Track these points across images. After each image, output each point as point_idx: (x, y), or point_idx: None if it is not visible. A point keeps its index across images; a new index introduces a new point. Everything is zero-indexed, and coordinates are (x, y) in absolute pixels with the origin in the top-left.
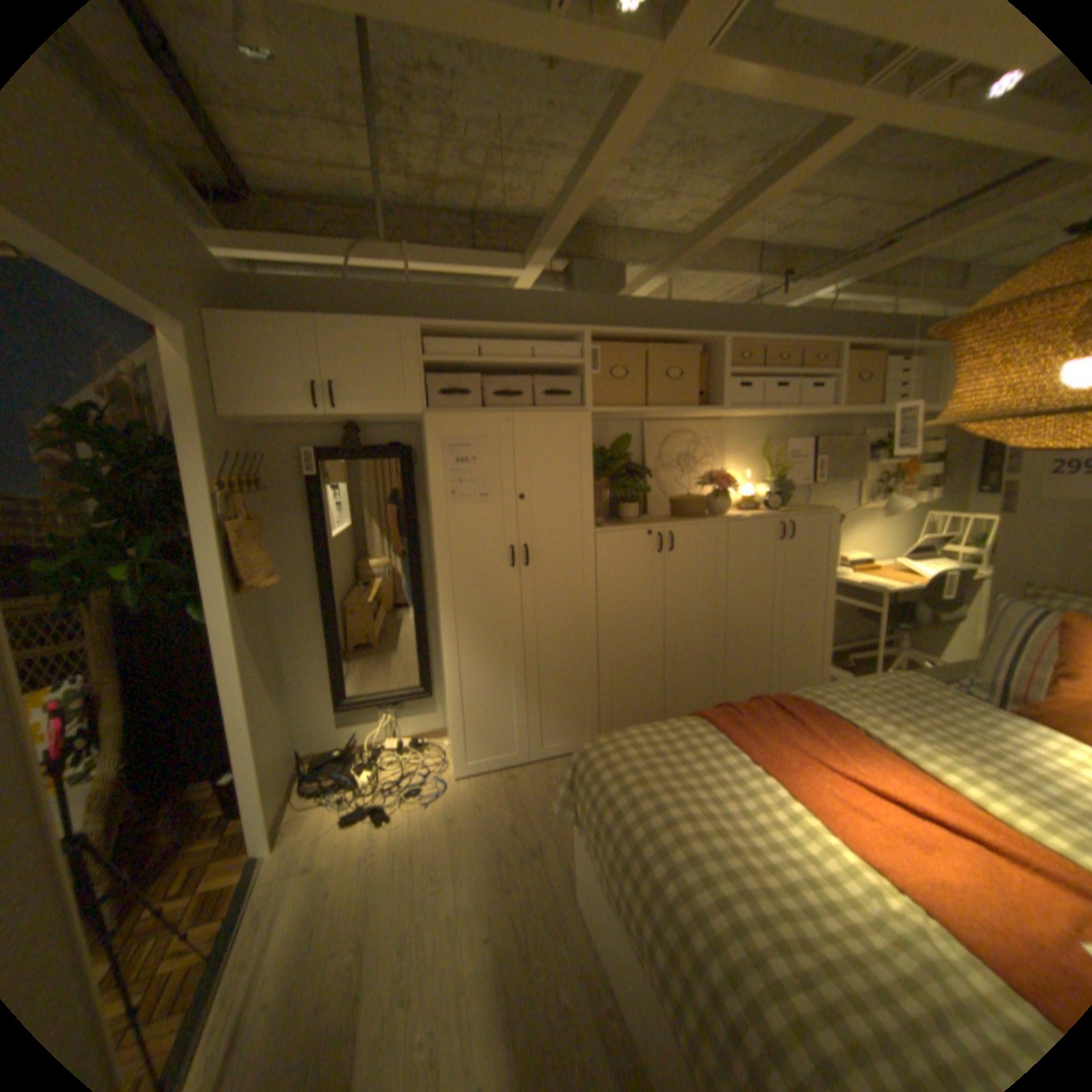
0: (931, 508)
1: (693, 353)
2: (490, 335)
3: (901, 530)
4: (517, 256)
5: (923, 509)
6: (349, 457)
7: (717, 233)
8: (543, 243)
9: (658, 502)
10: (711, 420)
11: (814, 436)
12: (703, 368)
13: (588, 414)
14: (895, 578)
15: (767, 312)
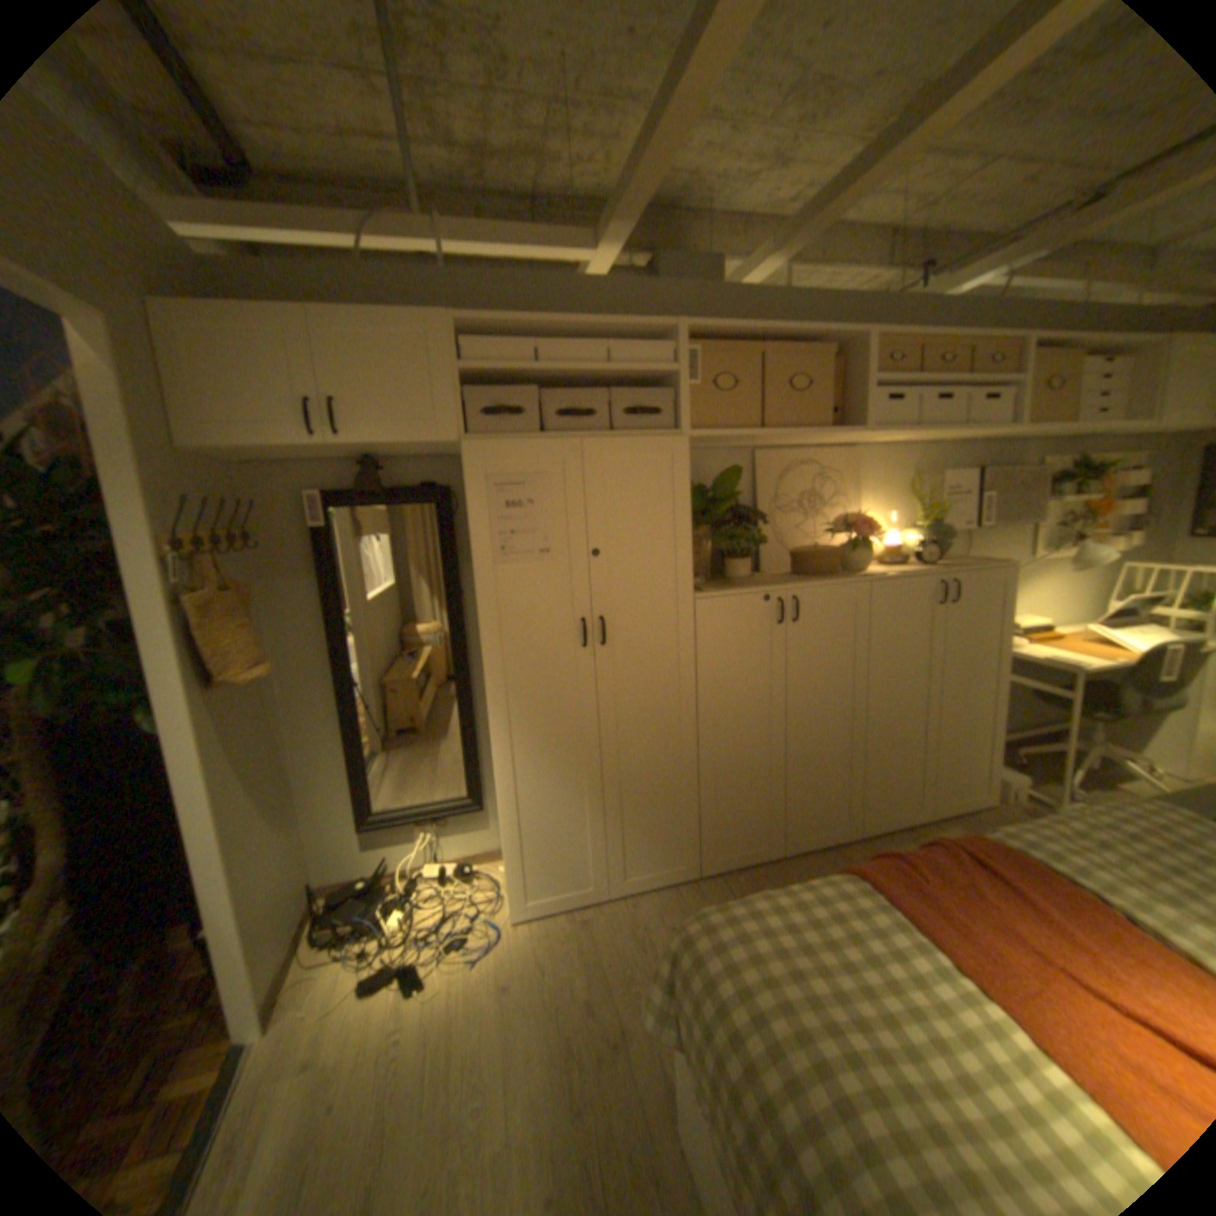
0: (1125, 557)
1: (825, 356)
2: (551, 333)
3: (1086, 586)
4: (587, 231)
5: (1116, 559)
6: (369, 502)
7: (865, 182)
8: (622, 204)
9: (774, 556)
10: (844, 447)
11: (977, 466)
12: (838, 376)
13: (685, 439)
14: (1088, 651)
15: (918, 302)
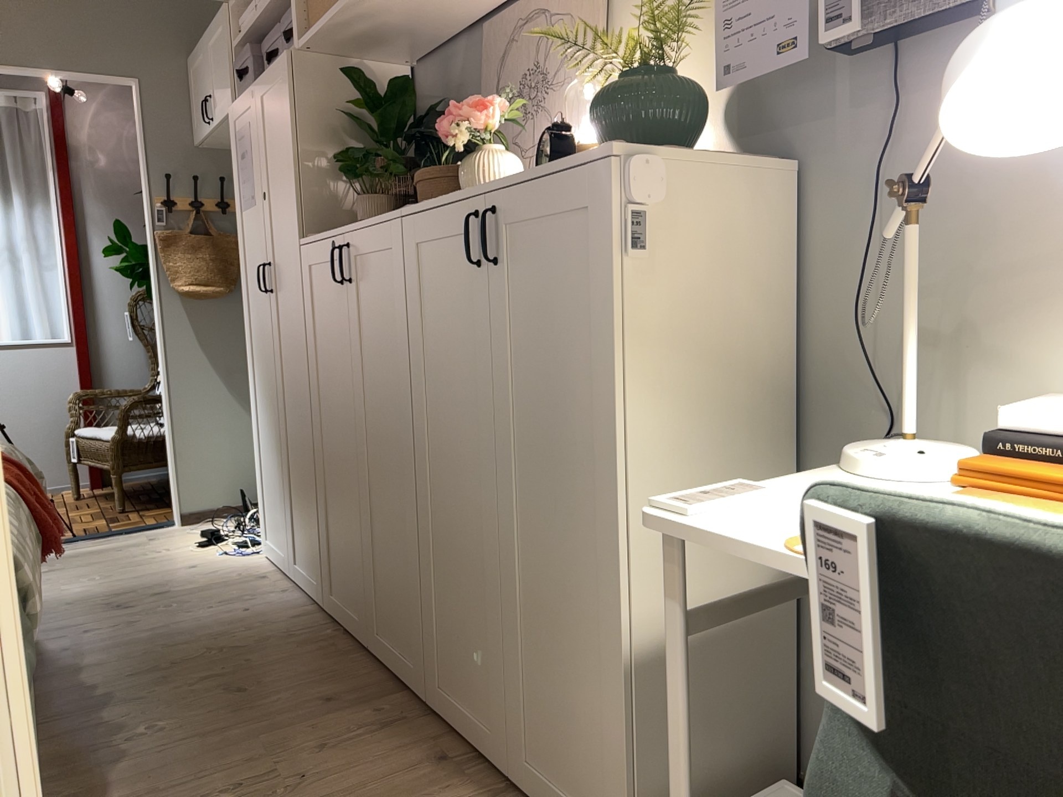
0: None
1: None
2: None
3: None
4: None
5: None
6: None
7: None
8: None
9: None
10: None
11: None
12: None
13: (289, 53)
14: None
15: None
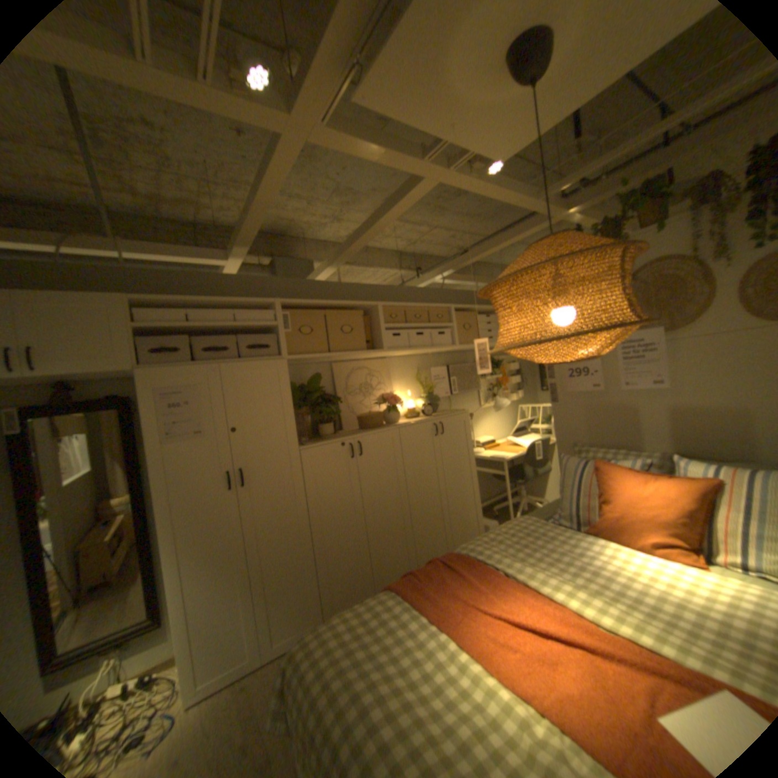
0: (519, 403)
1: (359, 315)
2: (197, 305)
3: (506, 418)
4: (221, 250)
5: (515, 404)
6: (61, 411)
7: (361, 240)
8: (237, 241)
9: (349, 419)
10: (379, 359)
11: (446, 365)
12: (366, 325)
13: (284, 360)
14: (508, 450)
15: (404, 290)
